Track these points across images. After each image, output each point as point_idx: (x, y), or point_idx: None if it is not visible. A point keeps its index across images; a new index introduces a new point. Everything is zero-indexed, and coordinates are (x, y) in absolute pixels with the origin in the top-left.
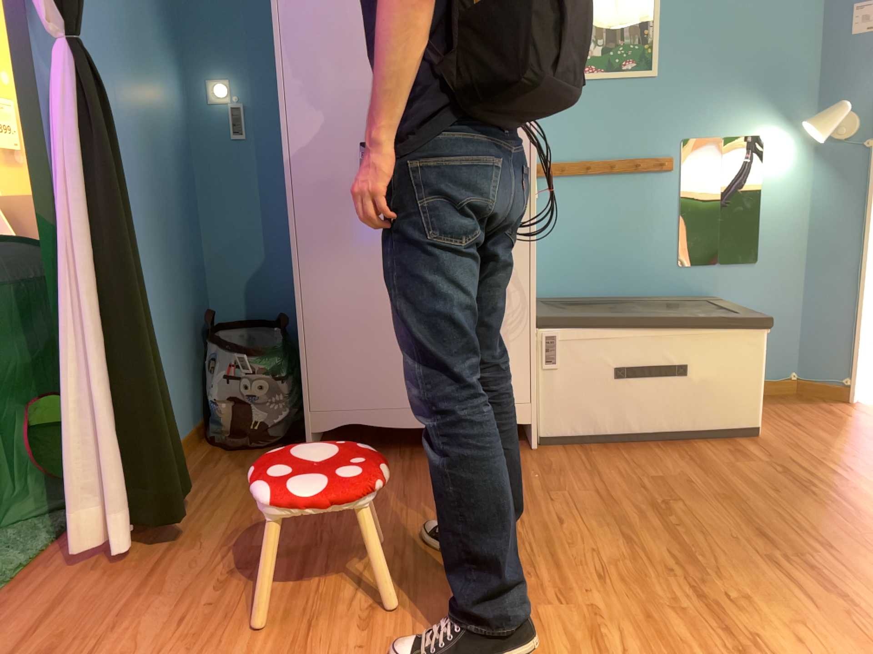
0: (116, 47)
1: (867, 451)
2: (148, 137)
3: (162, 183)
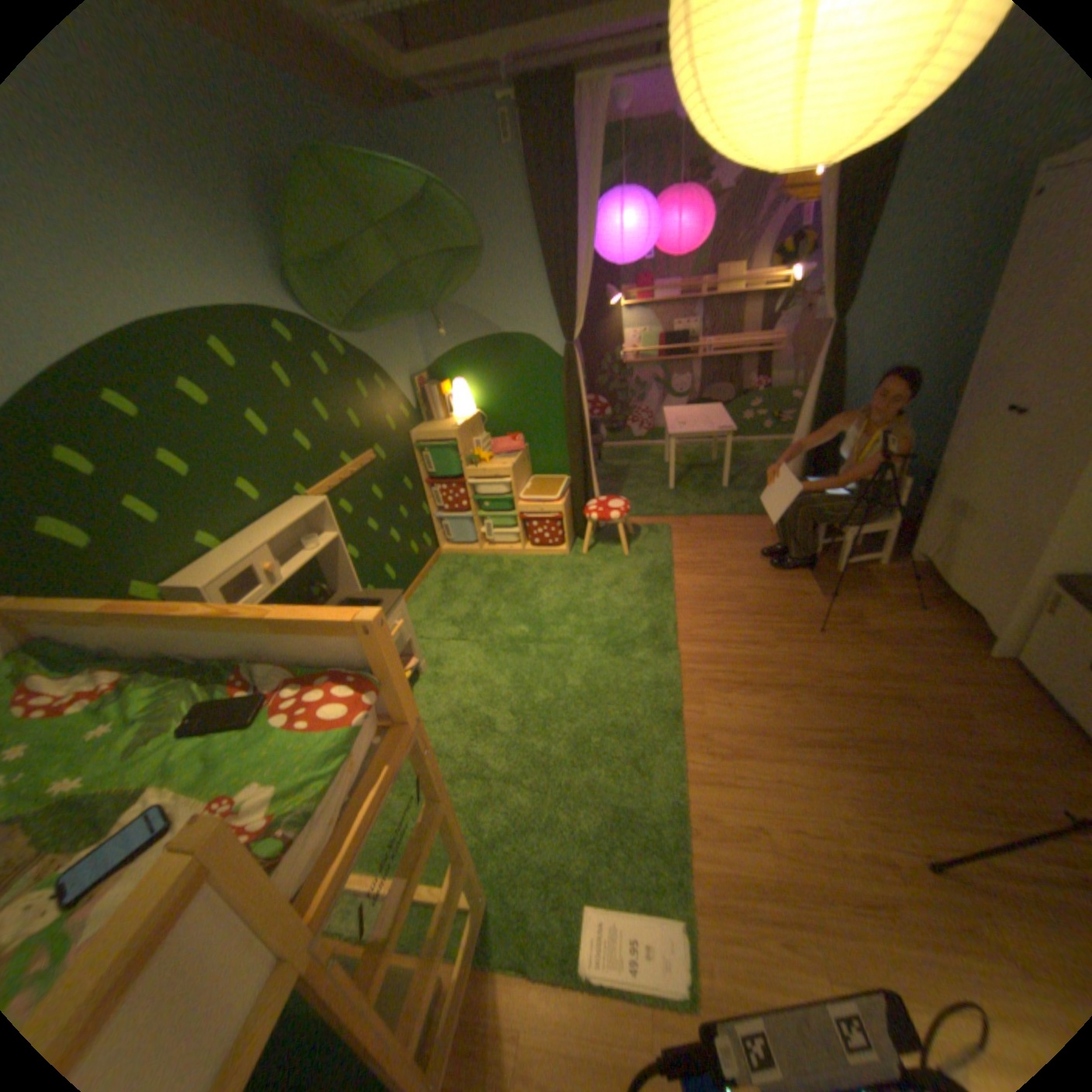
0: (930, 295)
1: None
2: (947, 344)
3: (953, 372)
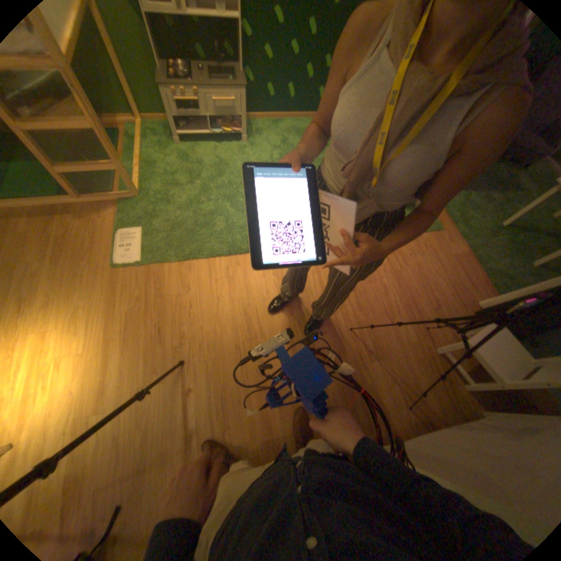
0: None
1: (151, 484)
2: None
3: None
